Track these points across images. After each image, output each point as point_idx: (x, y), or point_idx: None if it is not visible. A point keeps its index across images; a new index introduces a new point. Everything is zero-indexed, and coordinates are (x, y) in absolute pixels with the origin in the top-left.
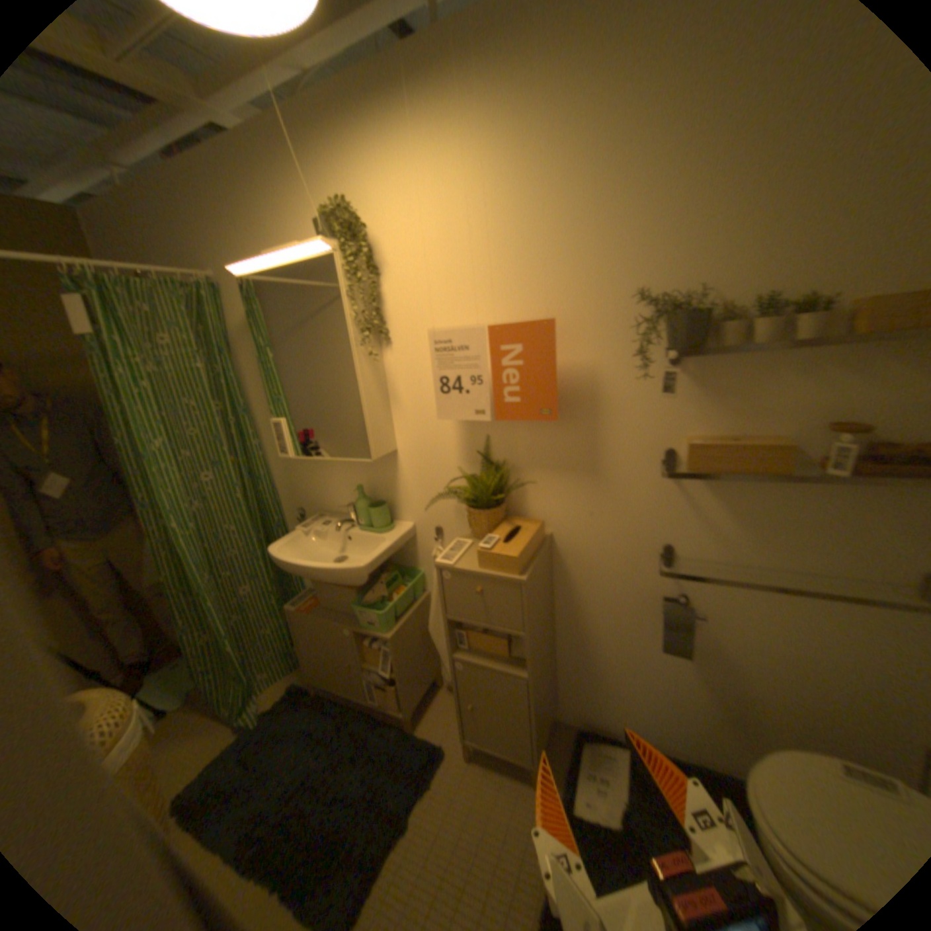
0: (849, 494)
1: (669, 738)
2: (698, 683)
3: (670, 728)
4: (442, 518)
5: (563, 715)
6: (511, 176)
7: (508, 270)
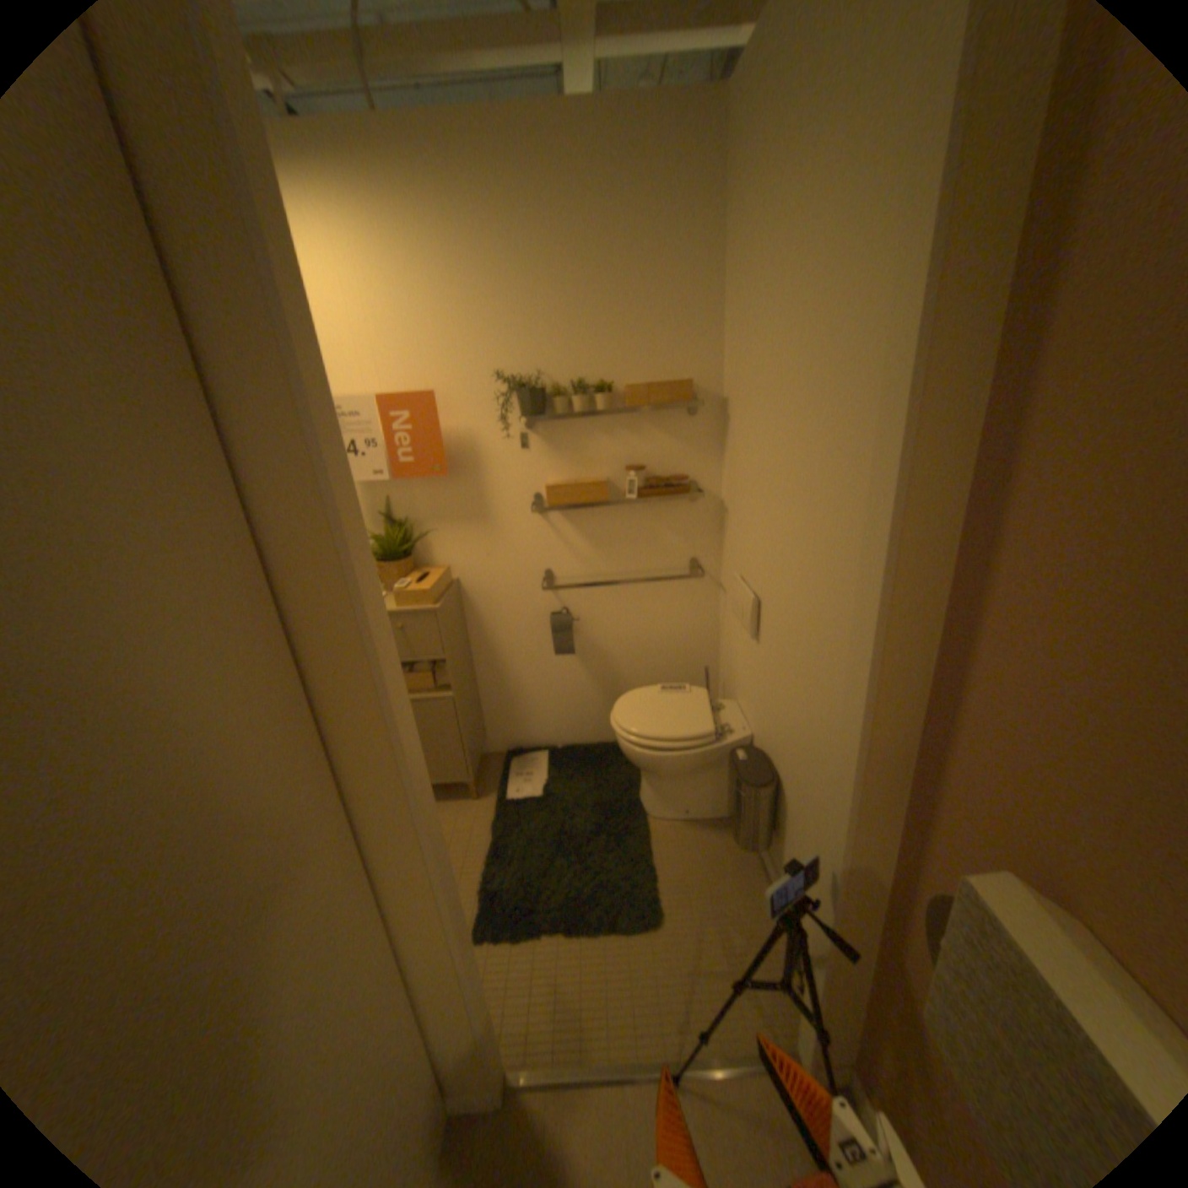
0: (646, 516)
1: (575, 732)
2: (586, 678)
3: (574, 724)
4: None
5: (492, 748)
6: (380, 268)
7: (388, 348)
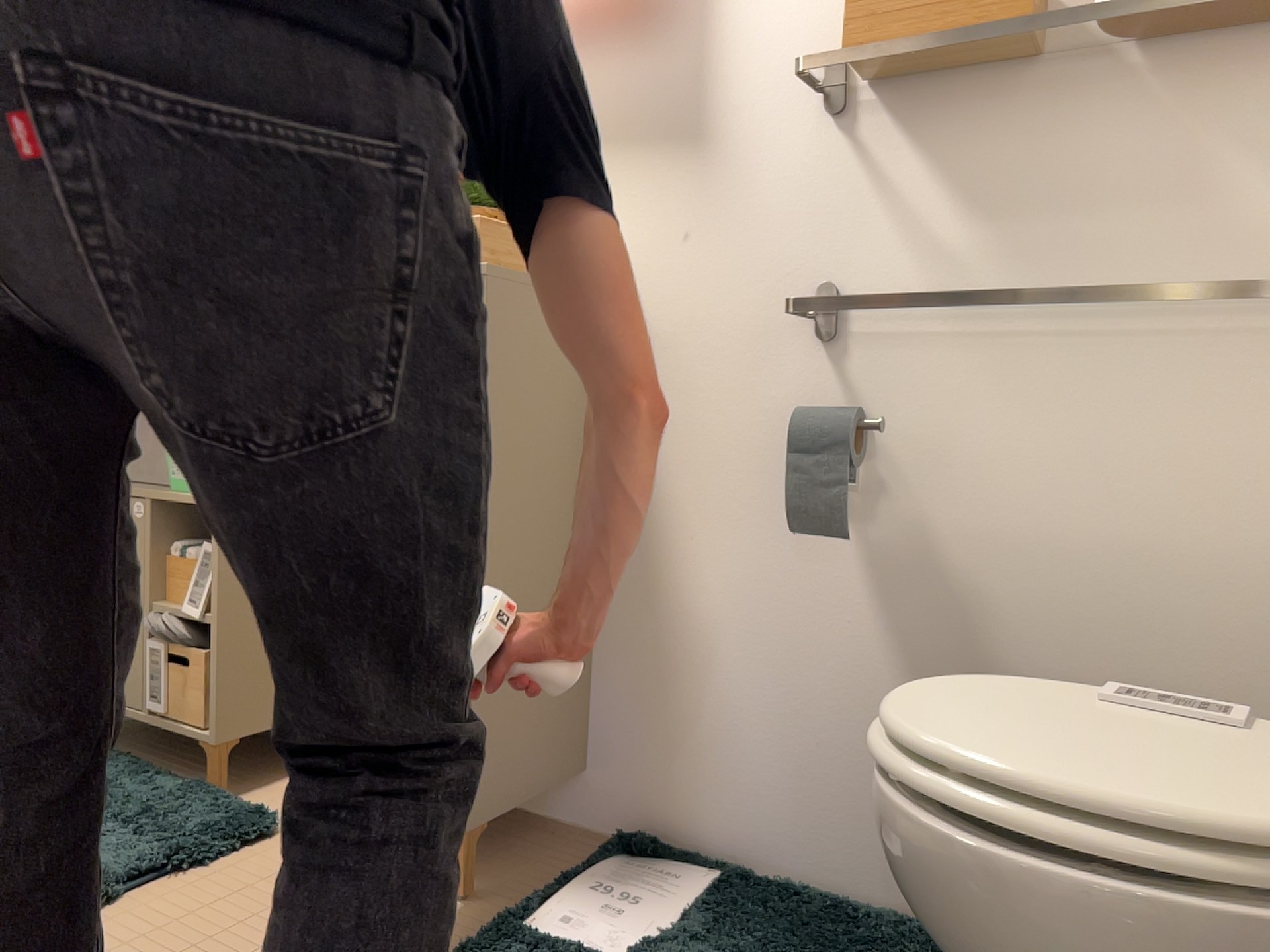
0: (1169, 104)
1: (823, 841)
2: (887, 657)
3: (825, 810)
4: None
5: (593, 808)
6: None
7: None
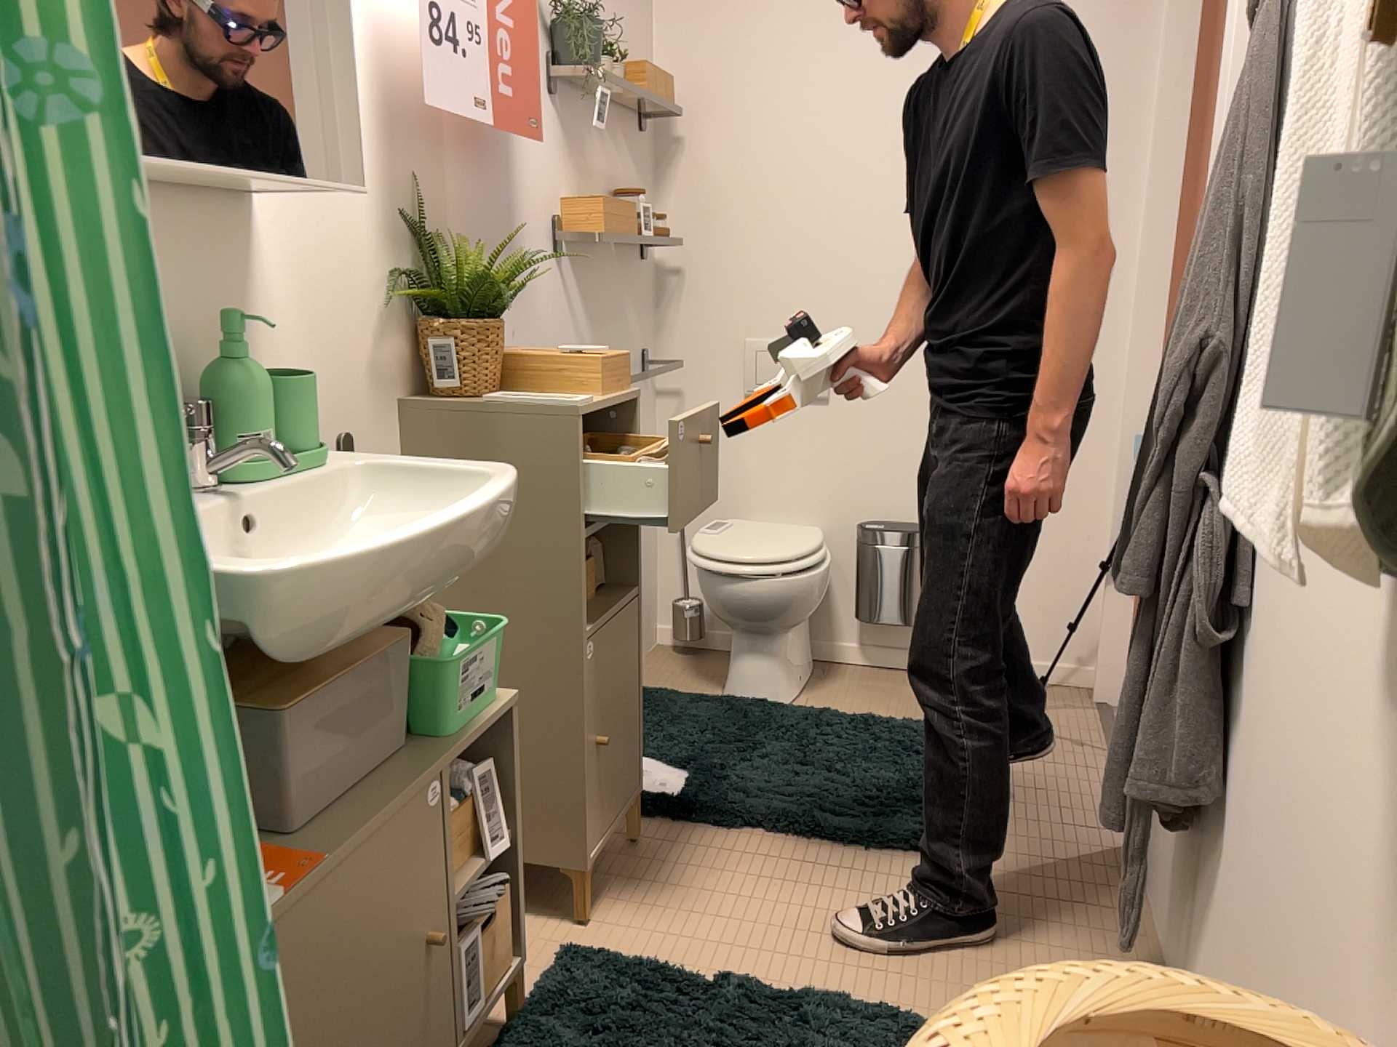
0: (622, 280)
1: None
2: None
3: None
4: (357, 407)
5: None
6: None
7: None
